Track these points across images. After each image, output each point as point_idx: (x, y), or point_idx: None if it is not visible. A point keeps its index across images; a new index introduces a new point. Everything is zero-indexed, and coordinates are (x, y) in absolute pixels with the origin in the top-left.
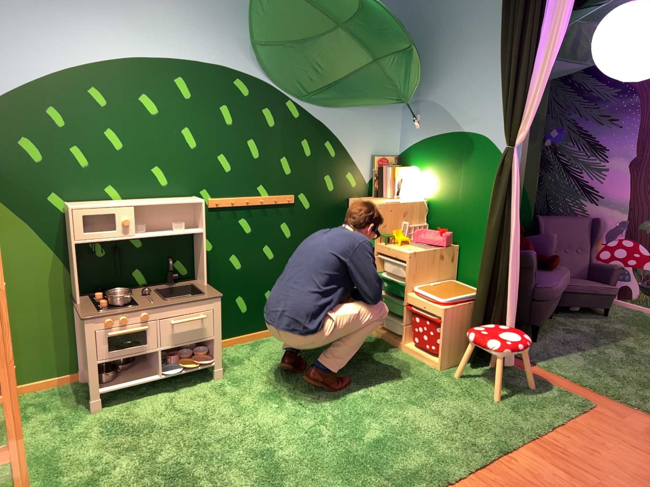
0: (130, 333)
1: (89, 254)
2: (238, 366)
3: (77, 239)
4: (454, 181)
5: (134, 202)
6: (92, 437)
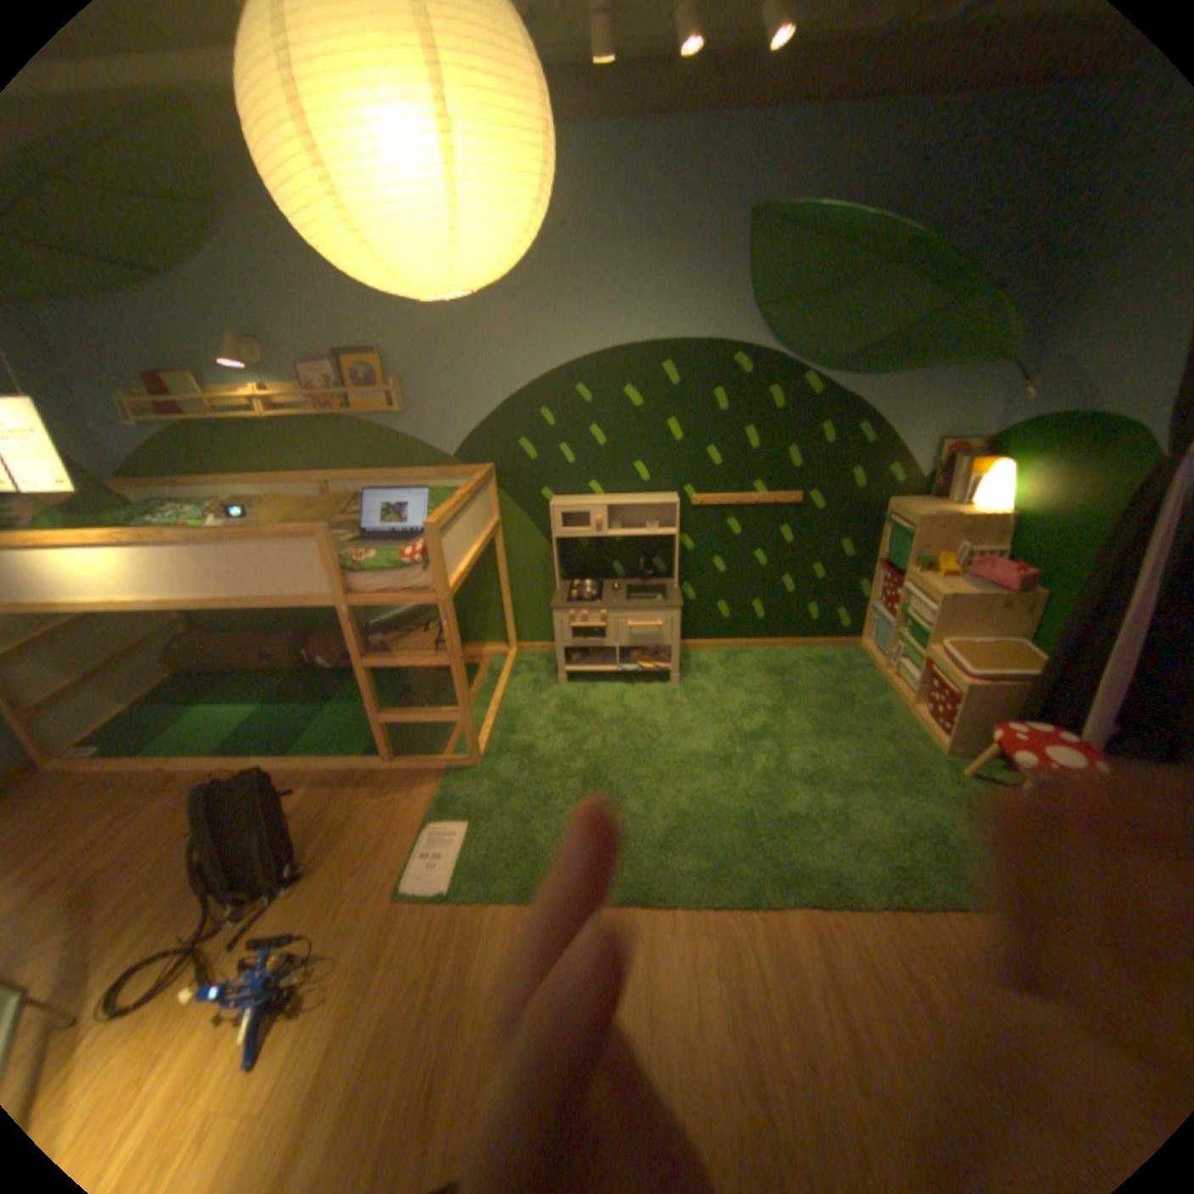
0: (588, 628)
1: (574, 545)
2: (701, 675)
3: (555, 535)
4: (1068, 493)
5: (609, 502)
6: (548, 708)
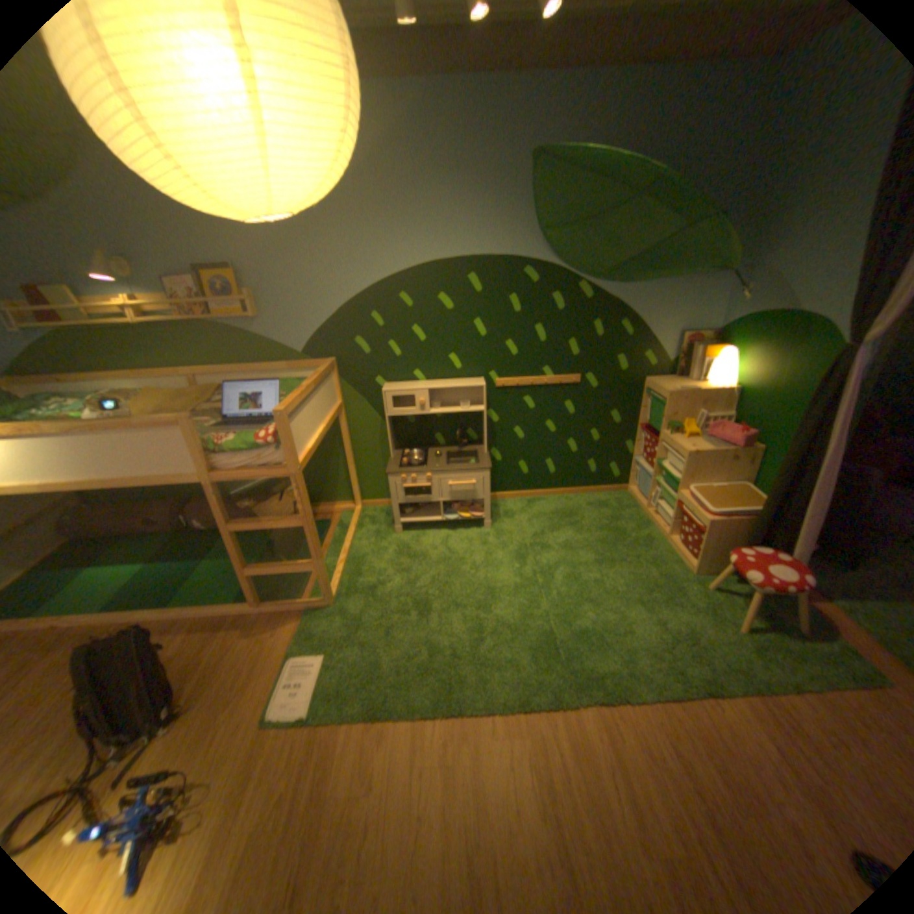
0: (418, 488)
1: (404, 421)
2: (508, 519)
3: (388, 414)
4: (776, 371)
5: (430, 386)
6: (388, 553)
